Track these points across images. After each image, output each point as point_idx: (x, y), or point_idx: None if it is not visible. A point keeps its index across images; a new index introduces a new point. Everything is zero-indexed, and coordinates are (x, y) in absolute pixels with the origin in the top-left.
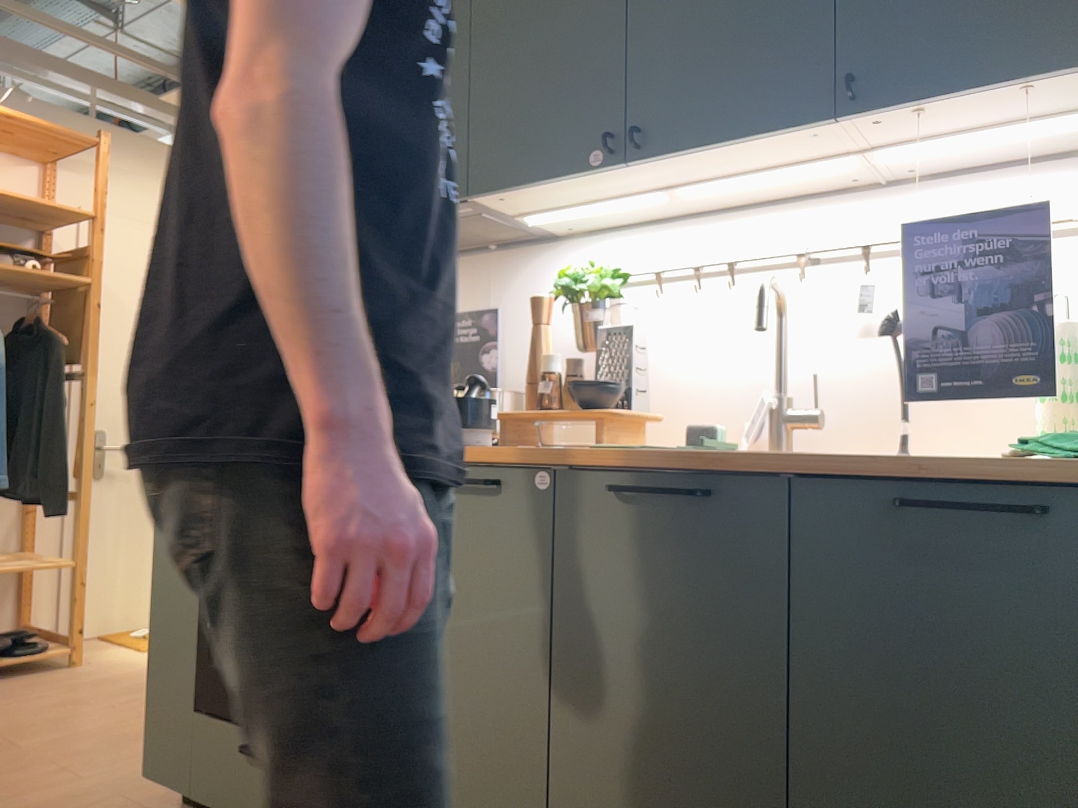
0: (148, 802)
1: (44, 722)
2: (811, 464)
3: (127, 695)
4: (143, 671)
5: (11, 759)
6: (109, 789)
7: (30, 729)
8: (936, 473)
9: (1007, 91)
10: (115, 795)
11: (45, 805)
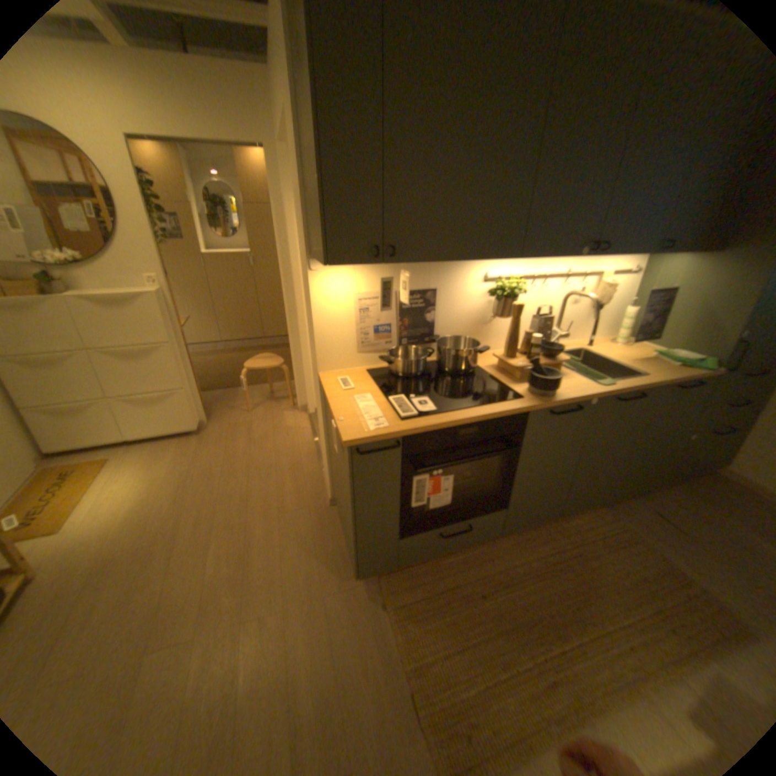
0: (338, 585)
1: (152, 616)
2: (669, 382)
3: (151, 560)
4: (108, 542)
5: (208, 644)
6: (306, 599)
7: (158, 626)
8: (689, 379)
9: (687, 252)
10: (317, 598)
11: (303, 633)
